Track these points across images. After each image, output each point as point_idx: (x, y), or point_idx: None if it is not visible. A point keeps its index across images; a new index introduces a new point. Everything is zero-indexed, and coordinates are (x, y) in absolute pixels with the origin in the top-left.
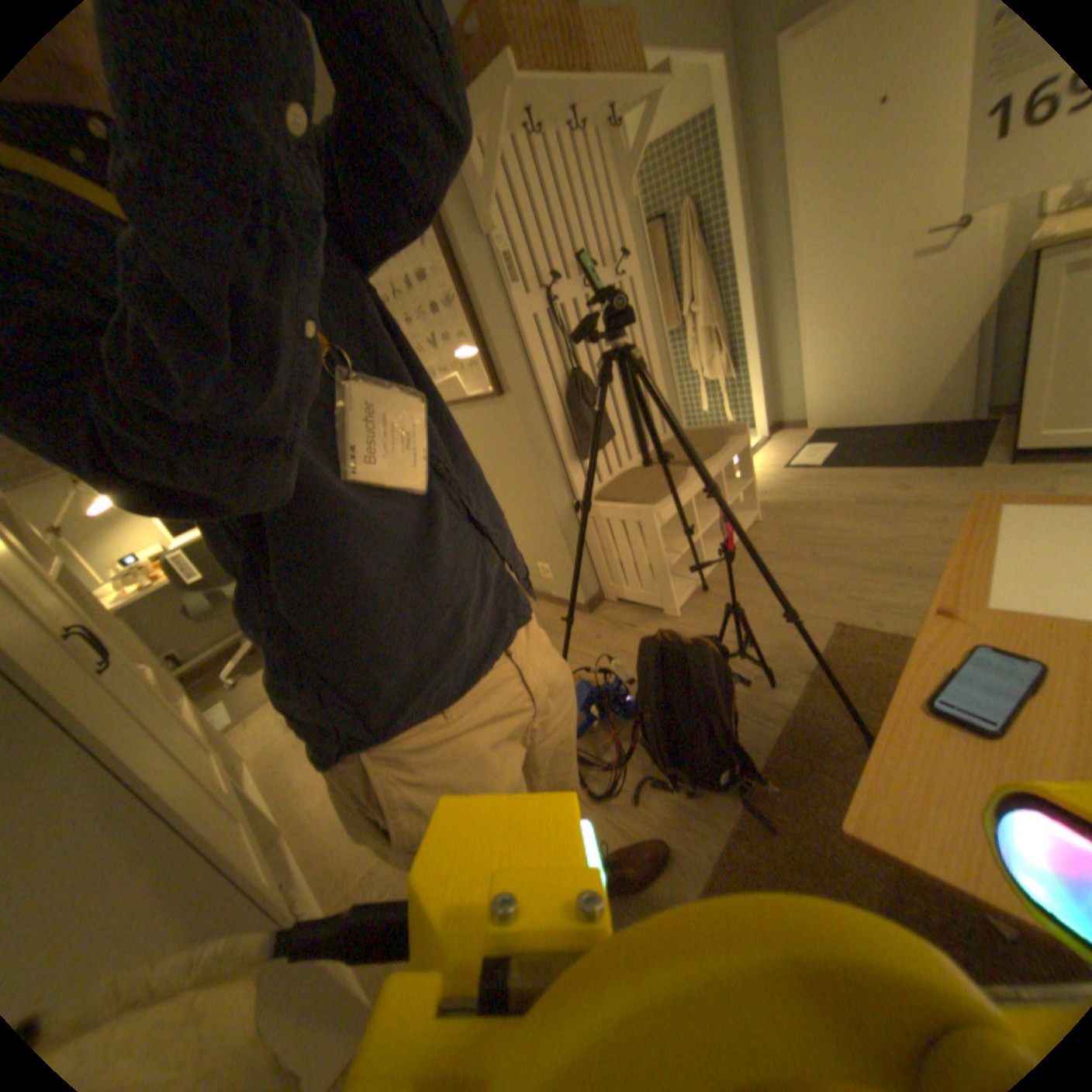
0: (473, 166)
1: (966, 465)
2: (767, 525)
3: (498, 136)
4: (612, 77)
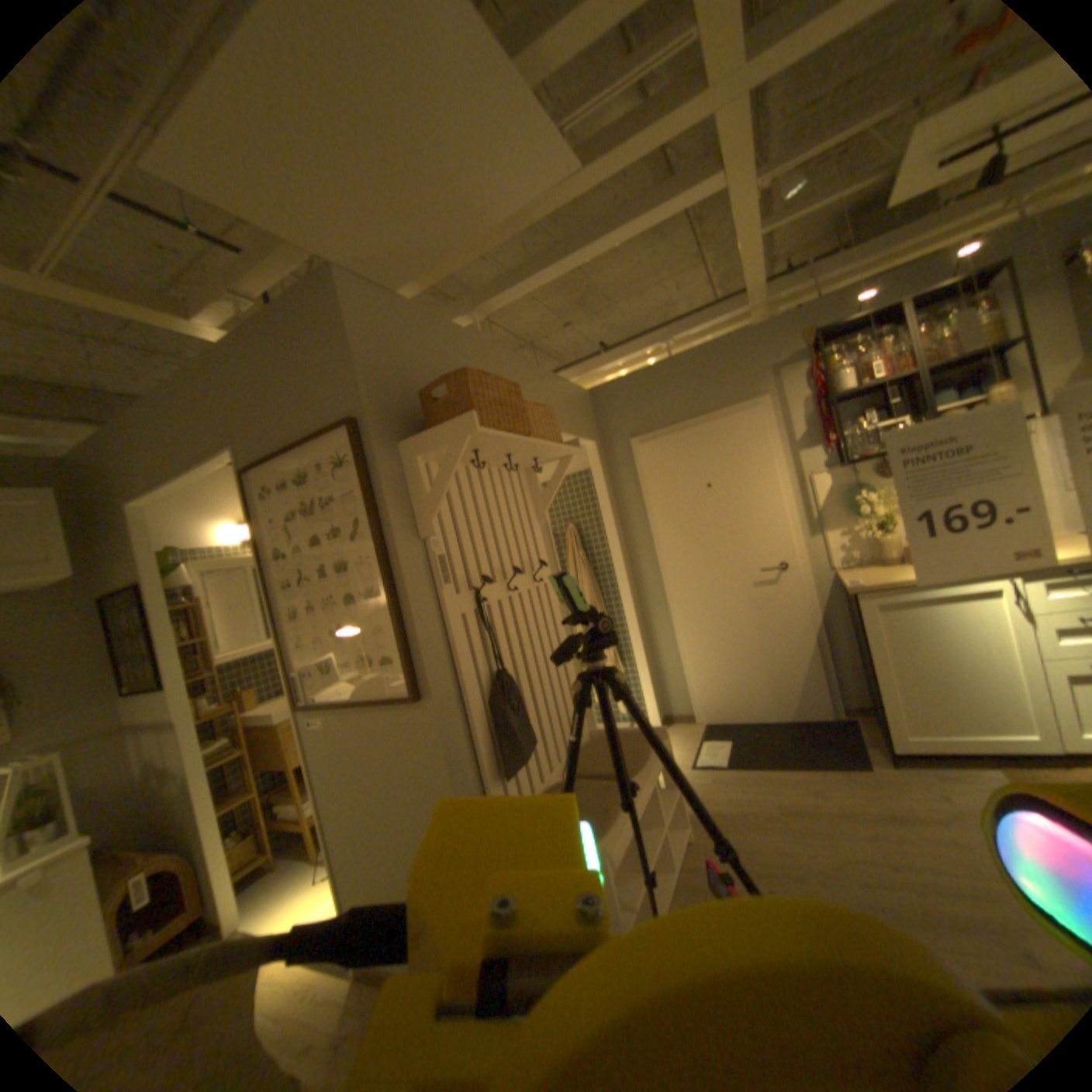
0: (421, 481)
1: (856, 767)
2: (700, 846)
3: (452, 463)
4: (542, 440)
